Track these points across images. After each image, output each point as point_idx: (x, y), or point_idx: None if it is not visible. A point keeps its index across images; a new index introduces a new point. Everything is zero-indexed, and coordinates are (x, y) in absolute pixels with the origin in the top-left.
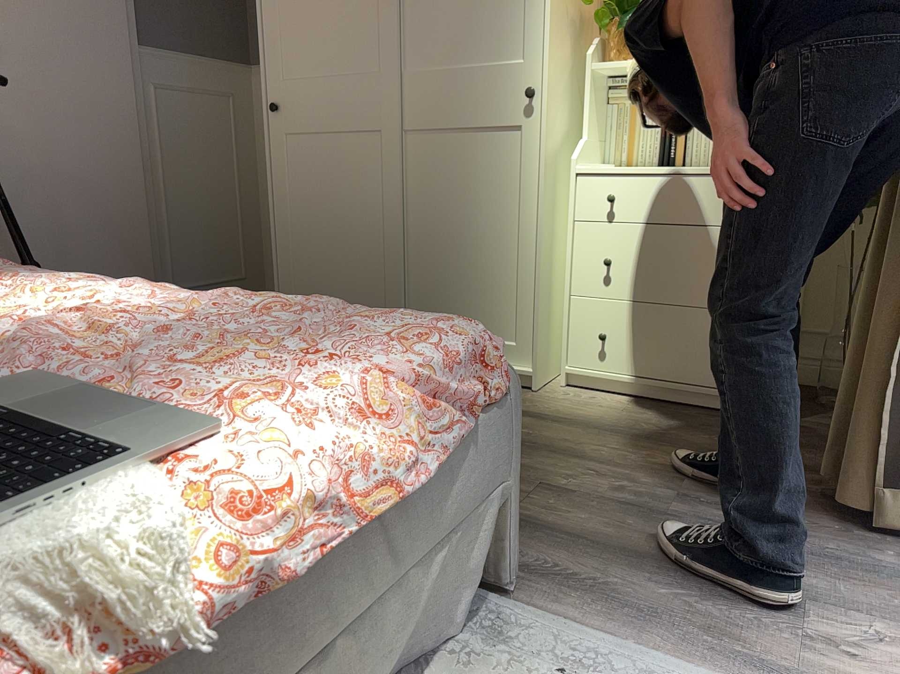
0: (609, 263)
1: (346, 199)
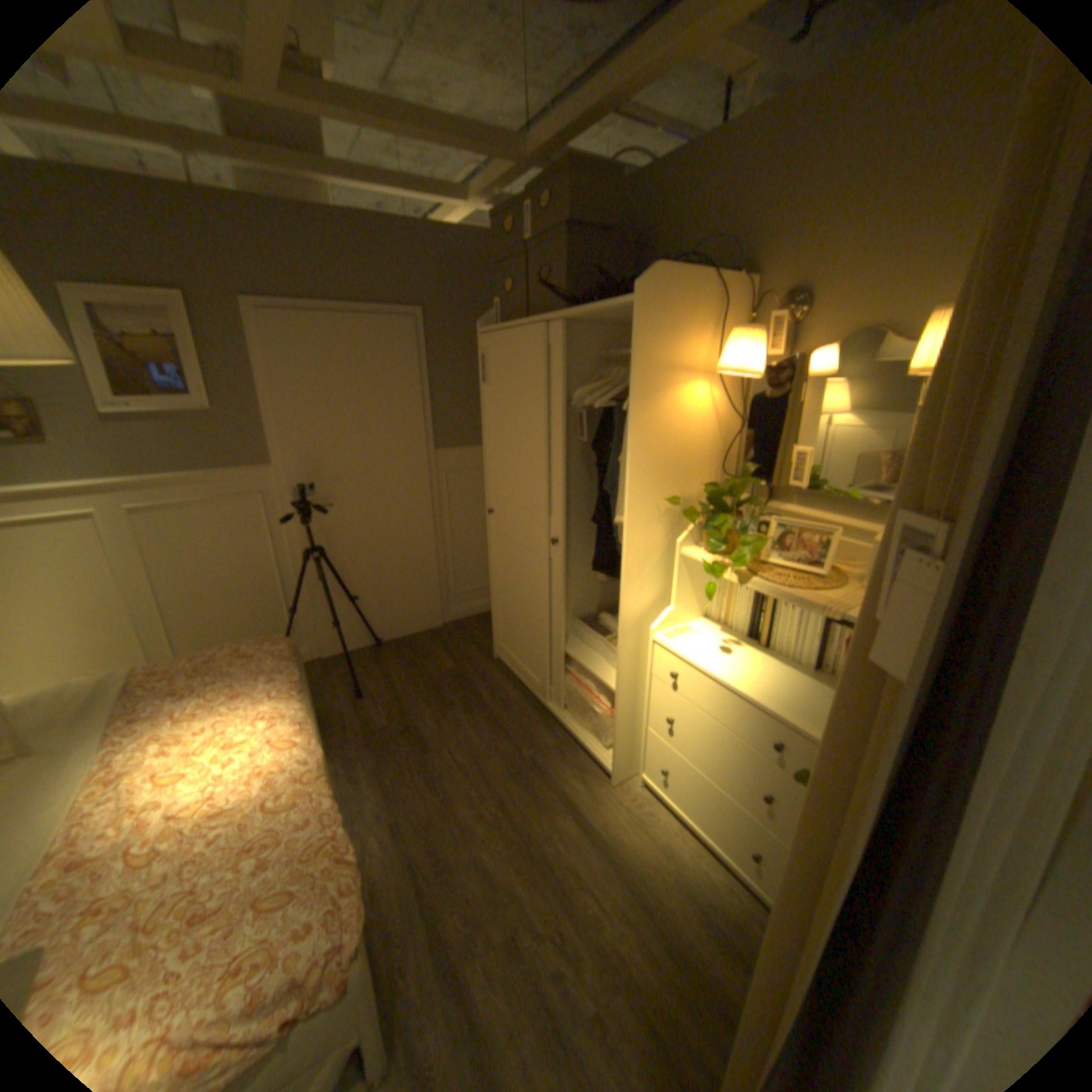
0: (668, 722)
1: (522, 587)
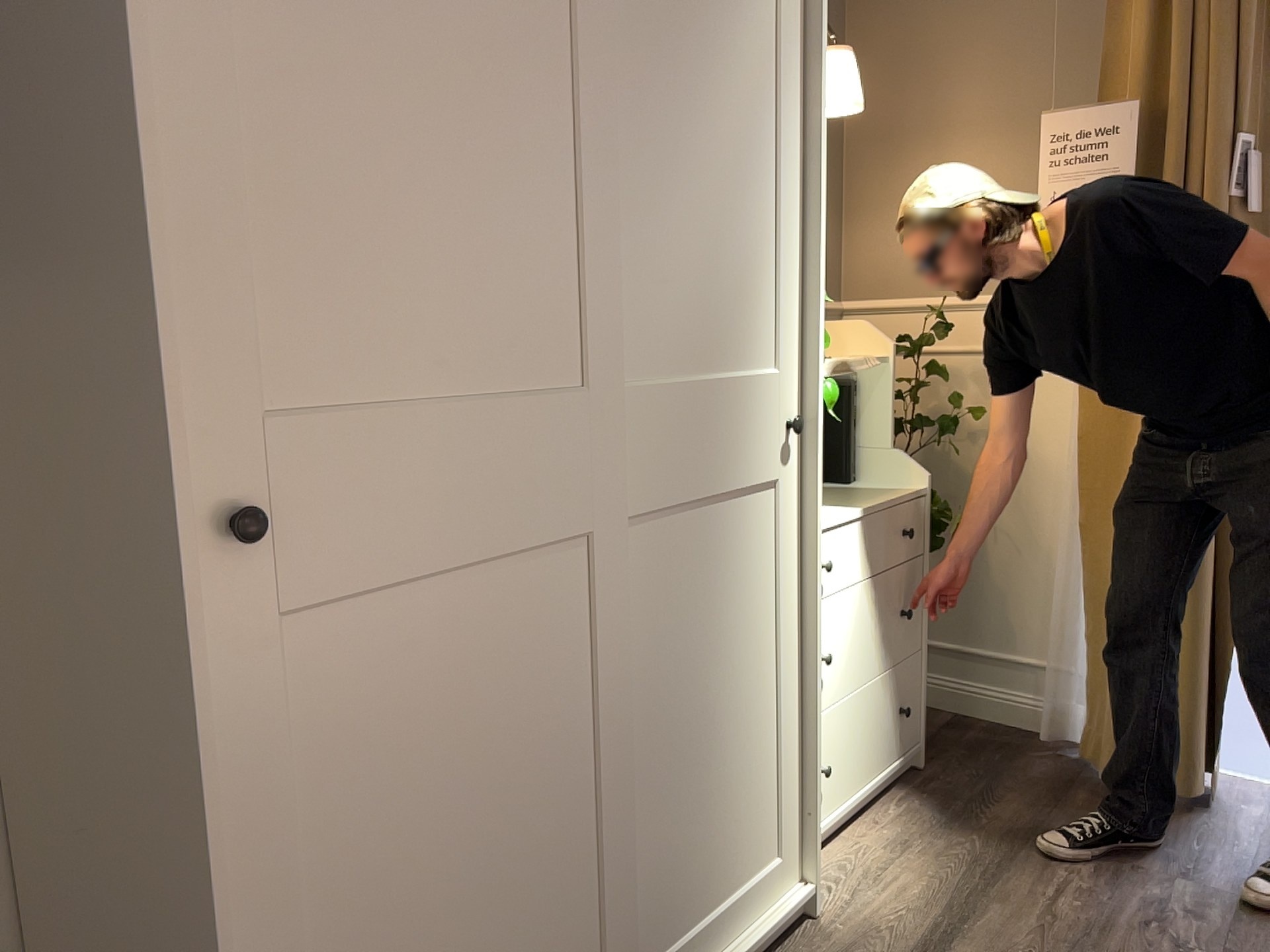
0: (827, 656)
1: (513, 736)
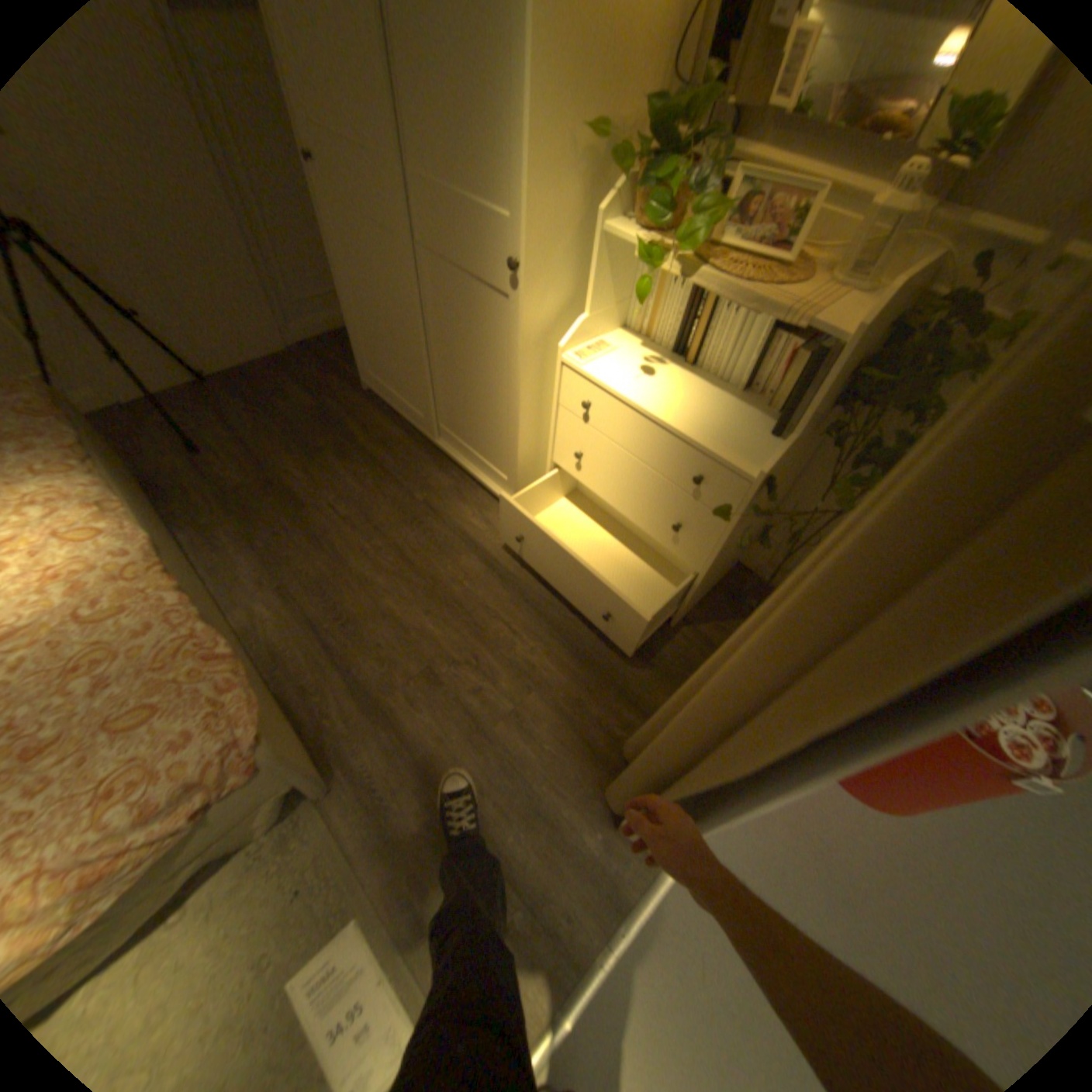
0: (577, 457)
1: (382, 291)
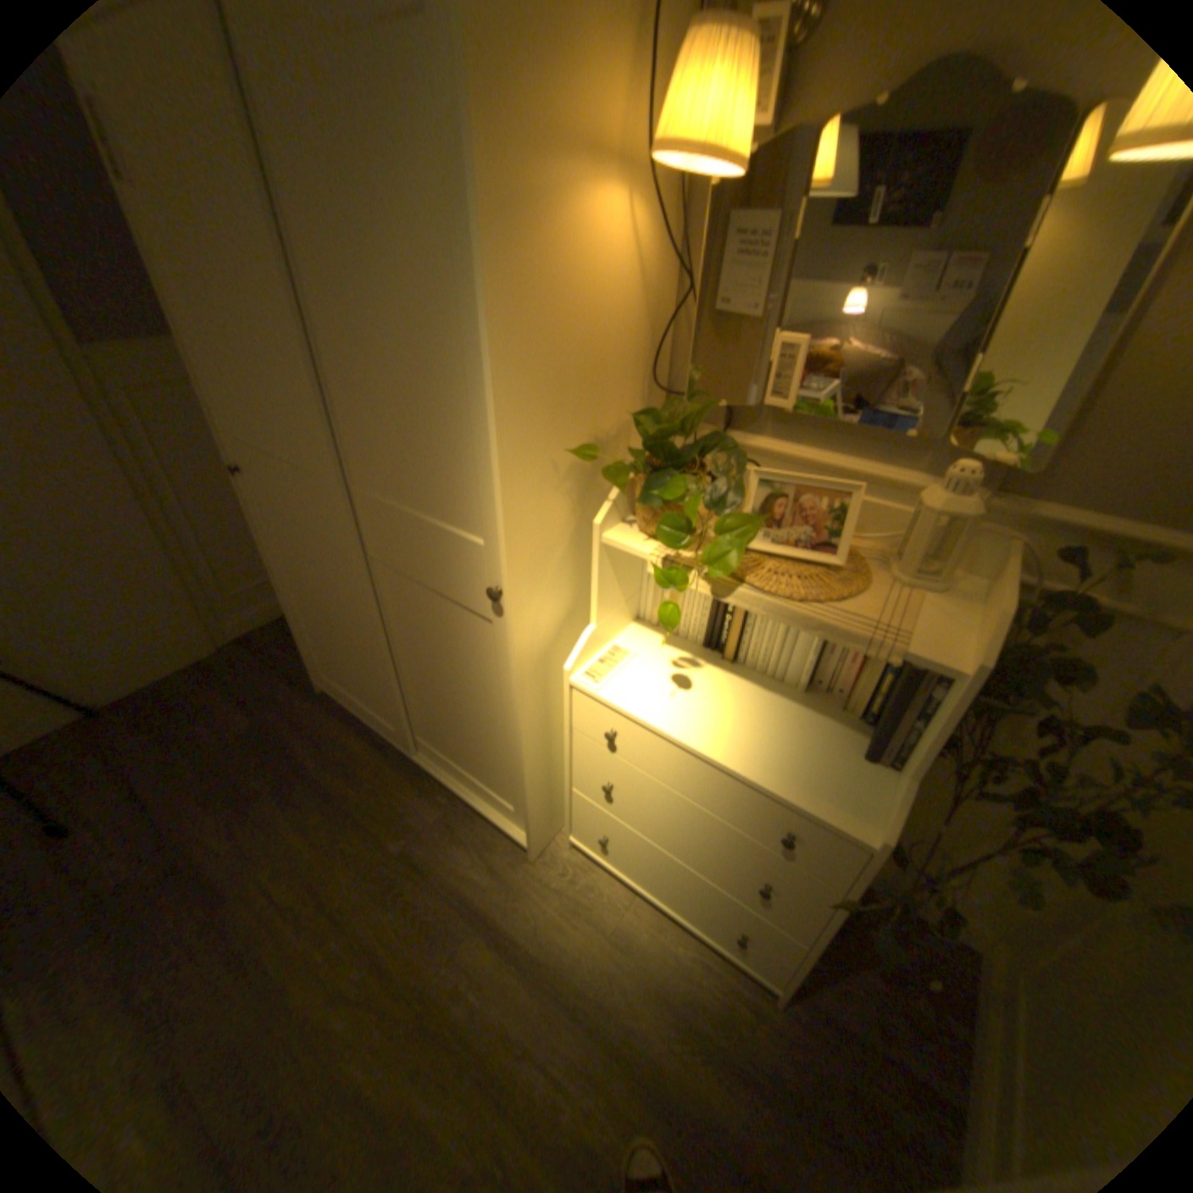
0: (606, 792)
1: (330, 600)
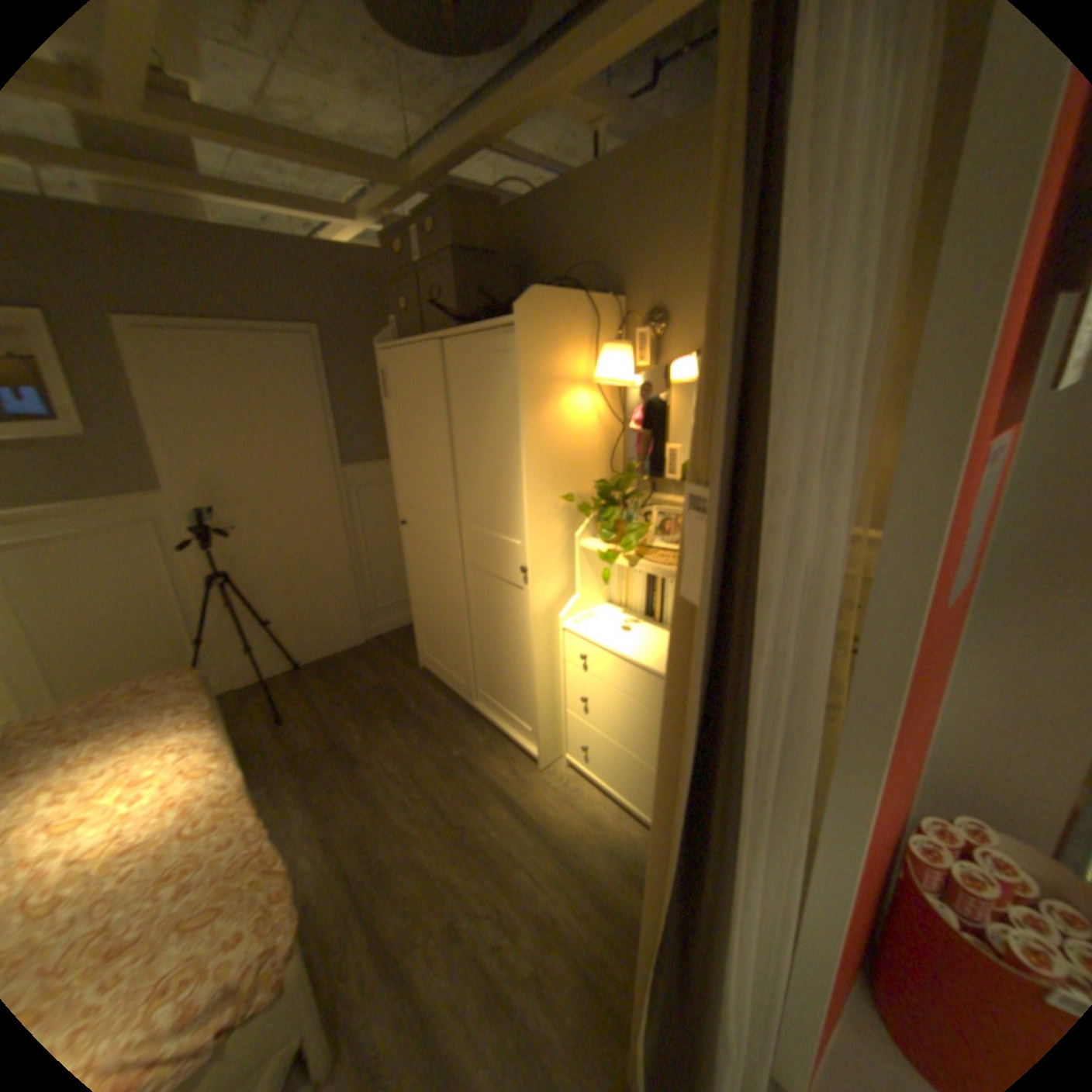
0: (582, 701)
1: (439, 594)
